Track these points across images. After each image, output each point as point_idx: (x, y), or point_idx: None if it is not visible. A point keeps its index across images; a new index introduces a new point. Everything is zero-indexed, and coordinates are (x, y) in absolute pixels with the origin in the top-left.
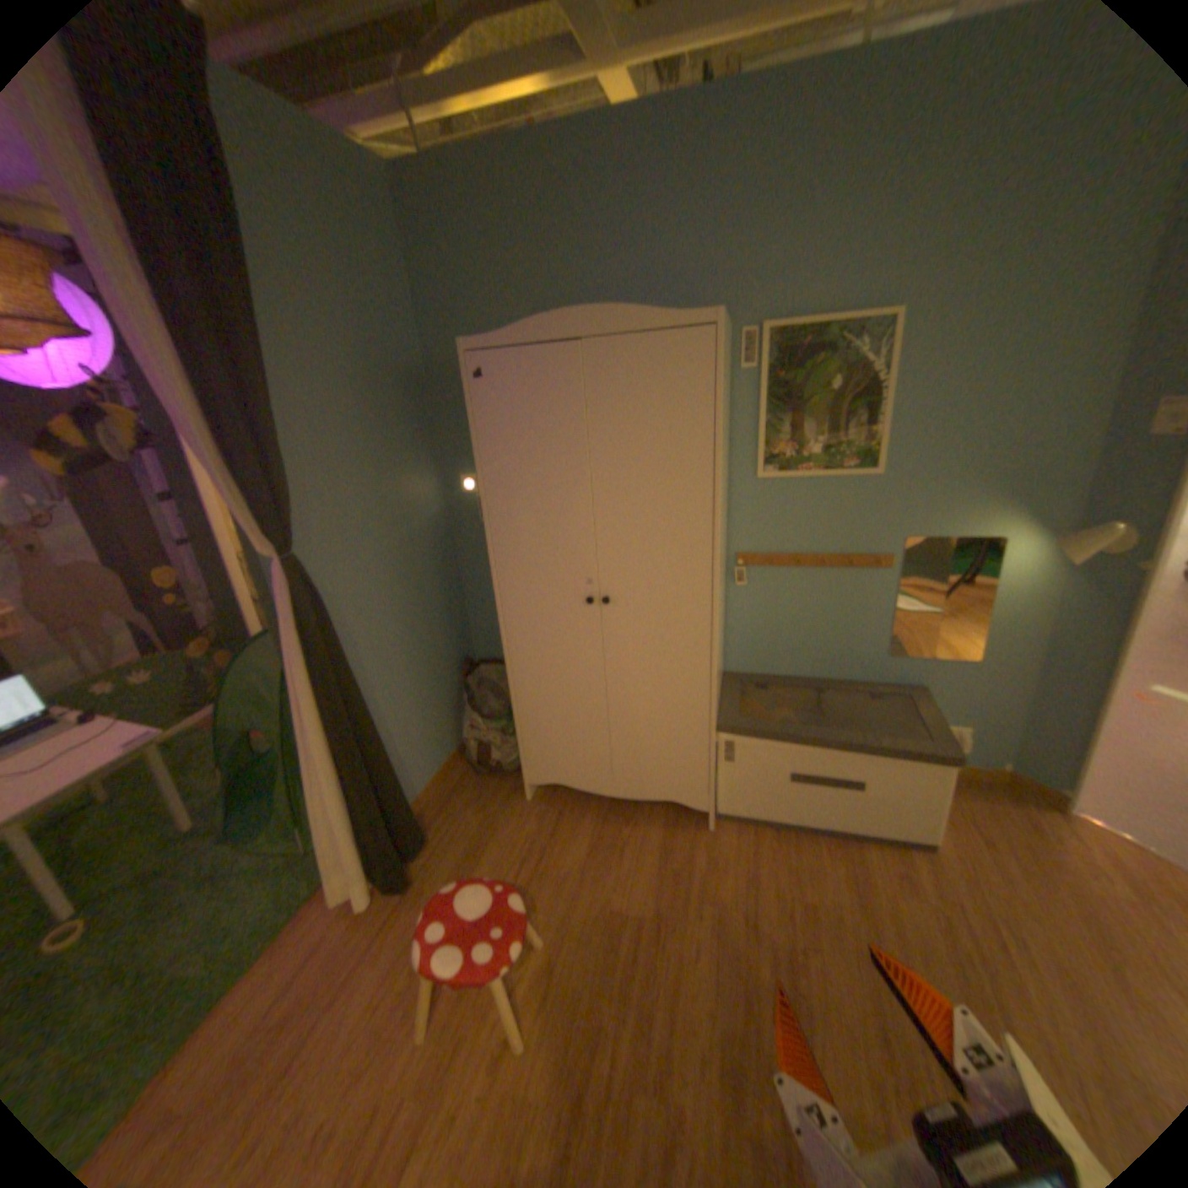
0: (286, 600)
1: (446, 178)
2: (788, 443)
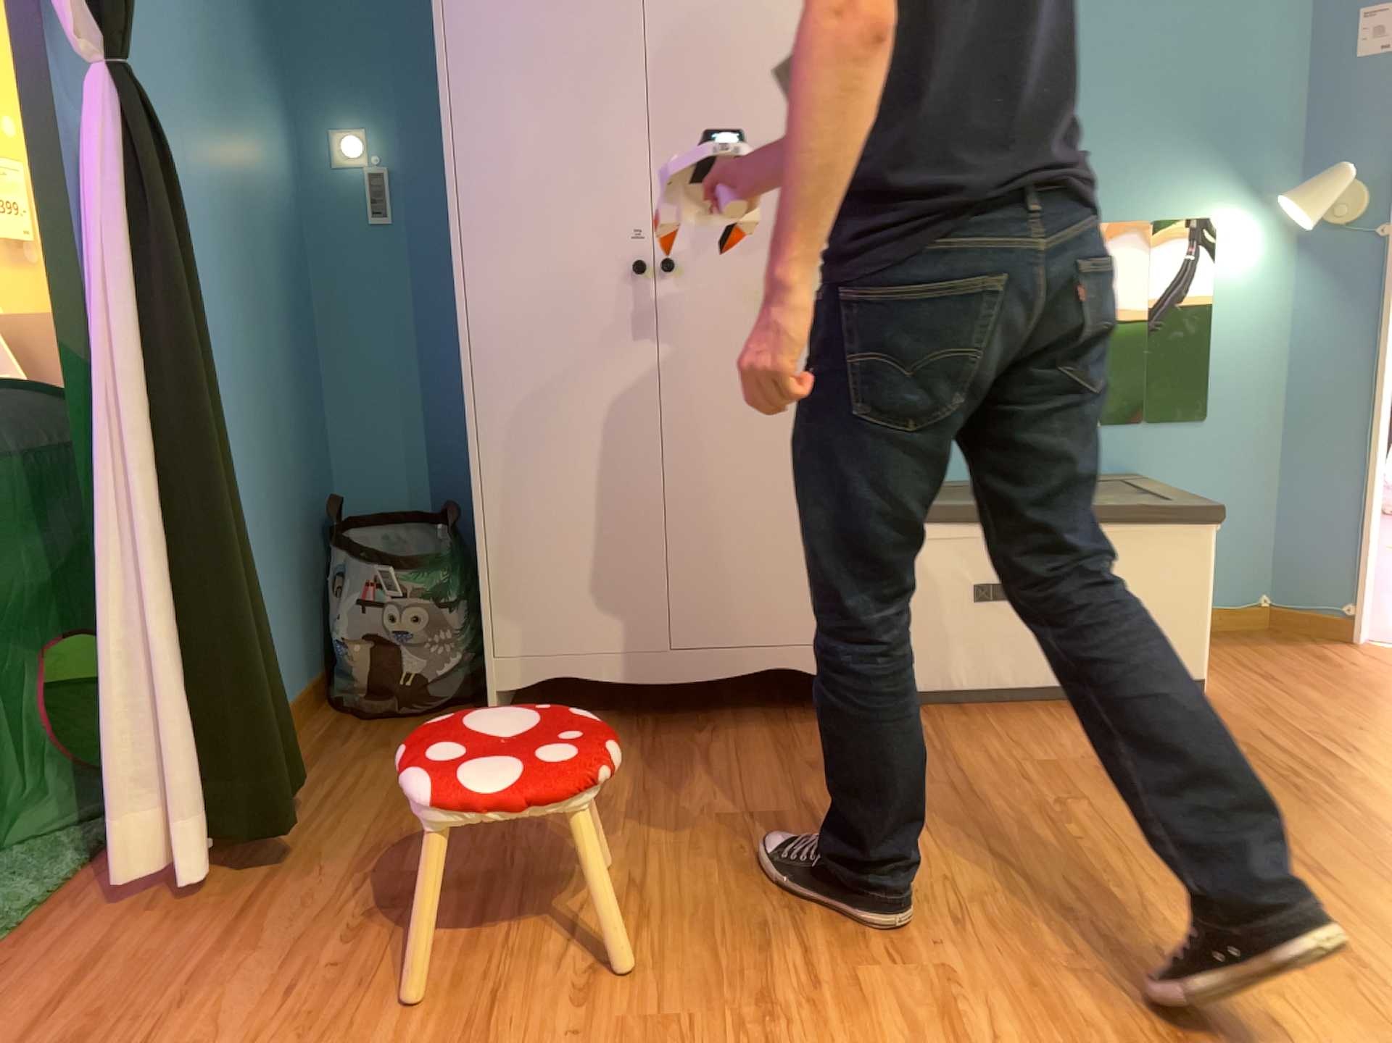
0: (105, 151)
1: None
2: None
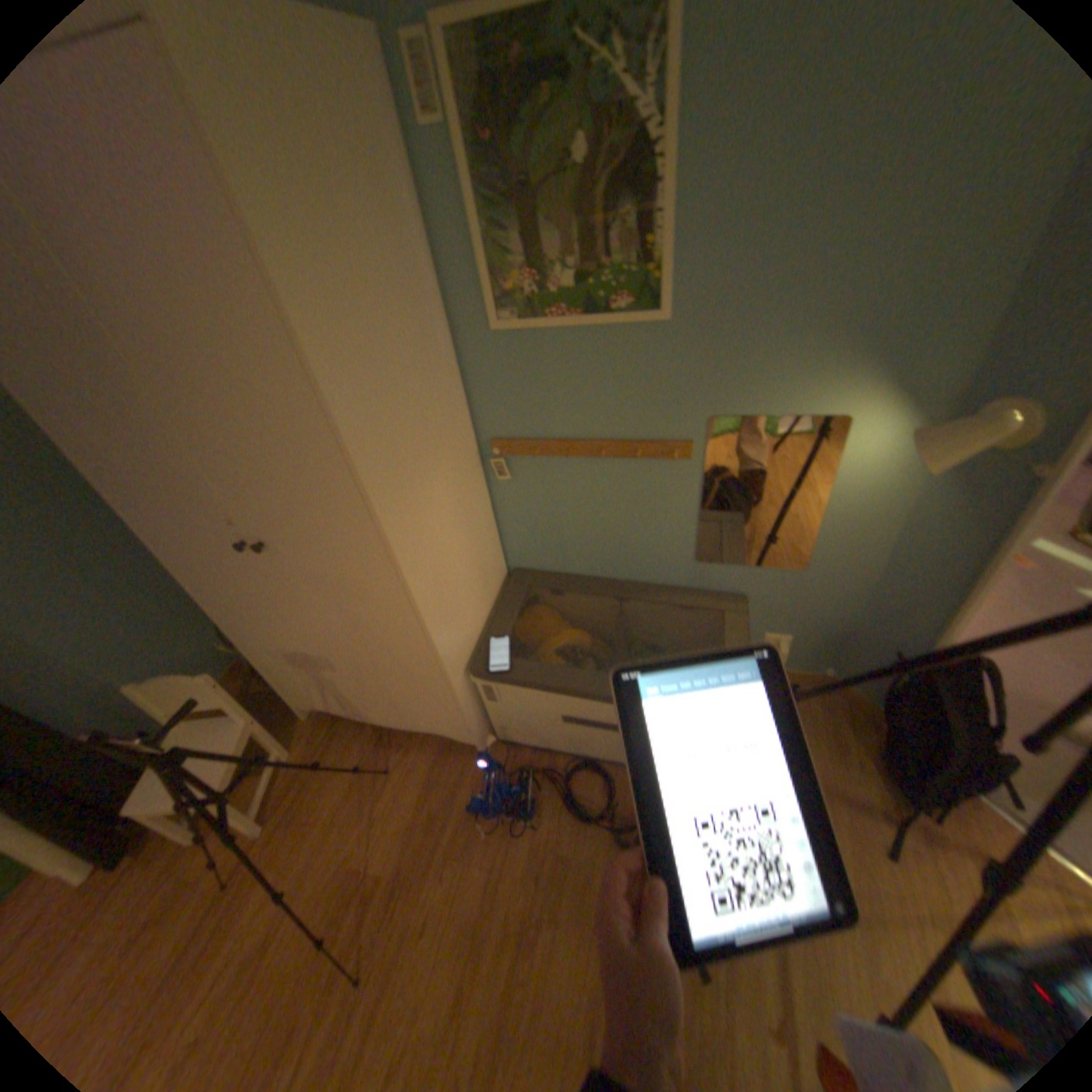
0: None
1: None
2: (525, 272)
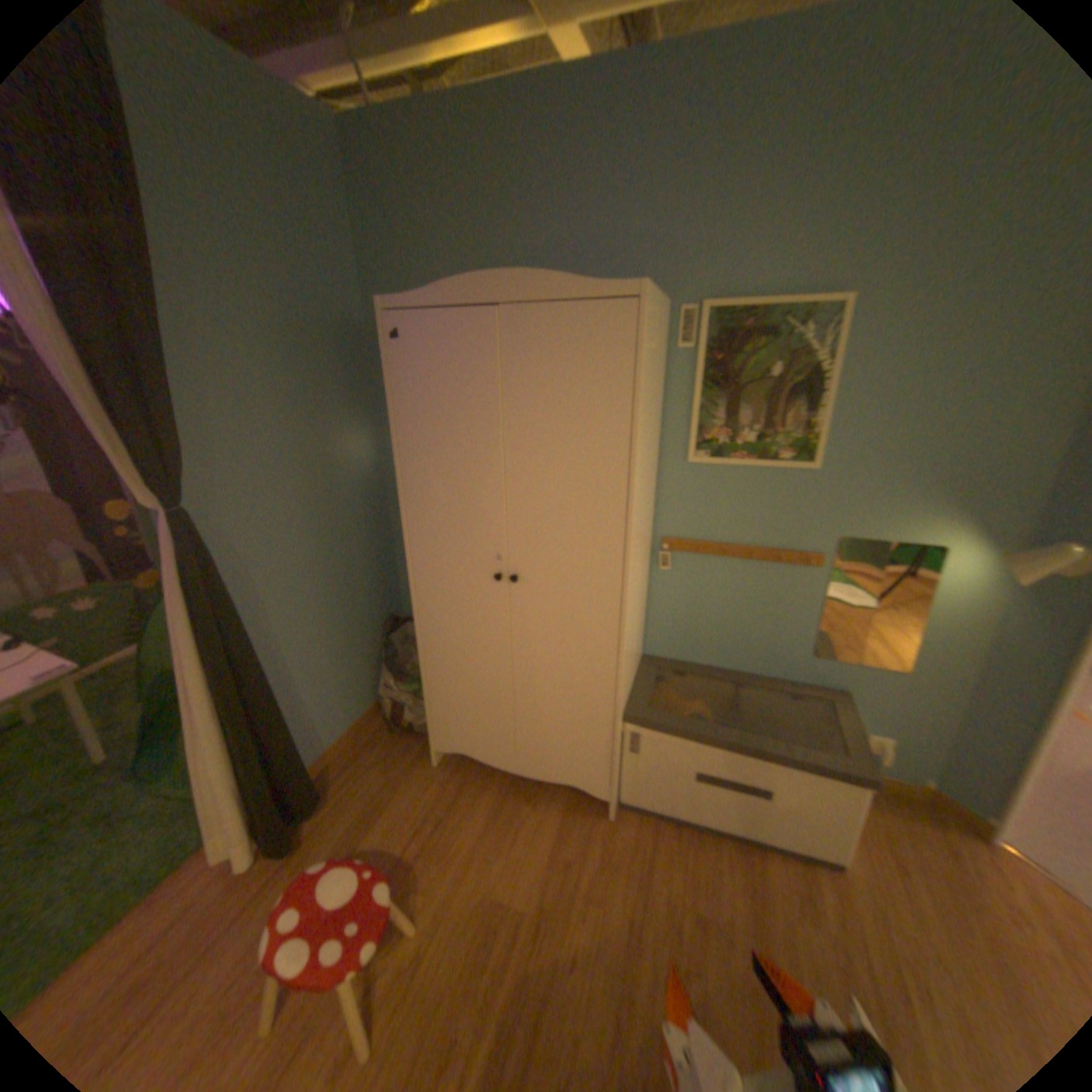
0: (170, 556)
1: (393, 133)
2: (723, 428)
